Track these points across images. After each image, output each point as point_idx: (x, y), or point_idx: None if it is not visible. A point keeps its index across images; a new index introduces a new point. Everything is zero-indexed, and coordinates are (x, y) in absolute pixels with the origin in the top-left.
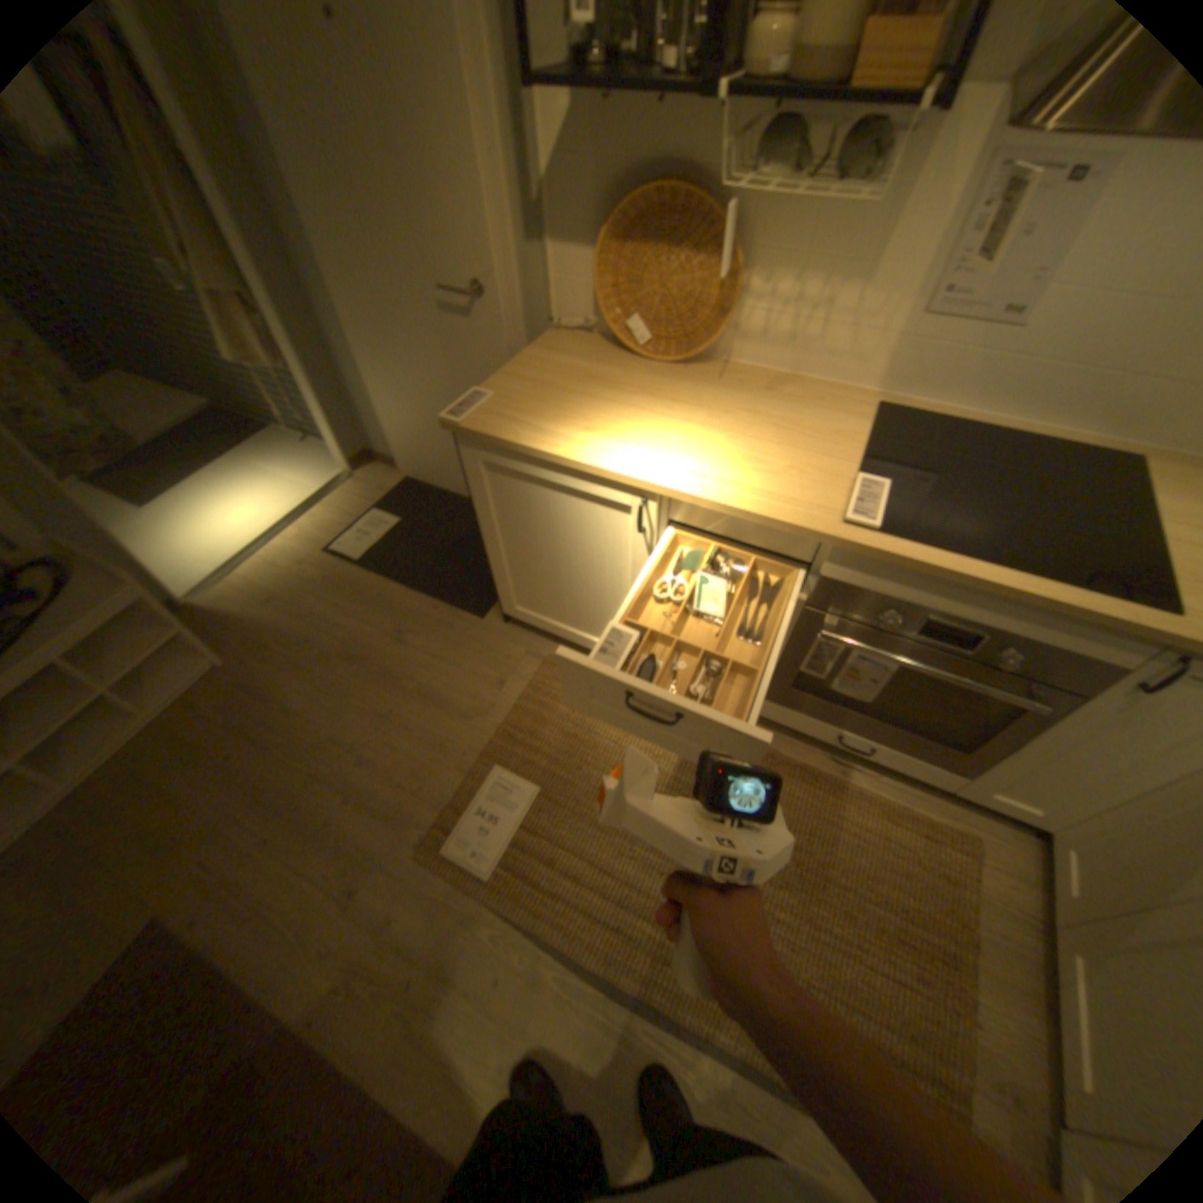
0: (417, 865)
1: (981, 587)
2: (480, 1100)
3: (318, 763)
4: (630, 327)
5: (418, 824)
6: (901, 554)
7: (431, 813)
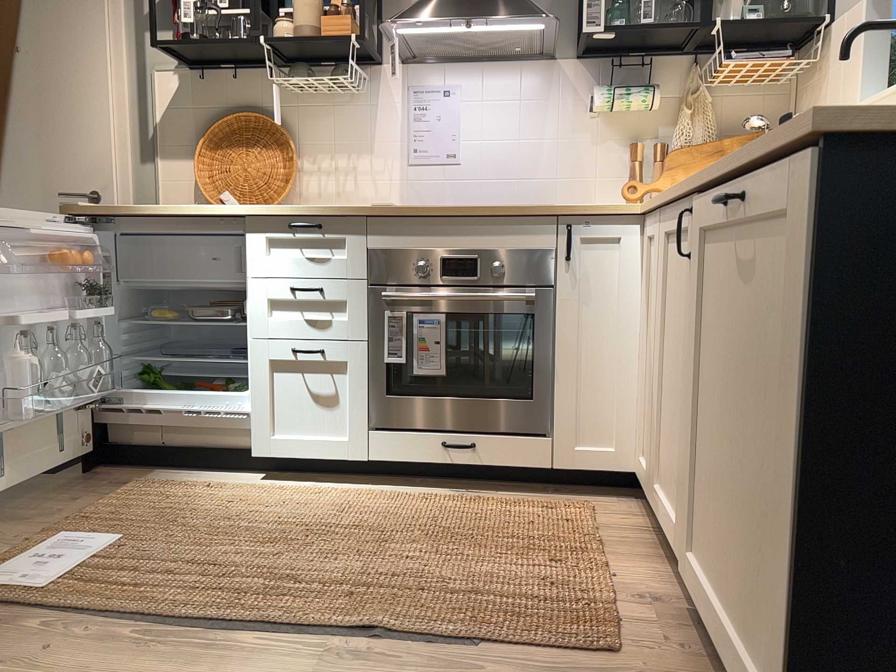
0: None
1: (455, 215)
2: None
3: None
4: (222, 200)
5: None
6: (404, 207)
7: None
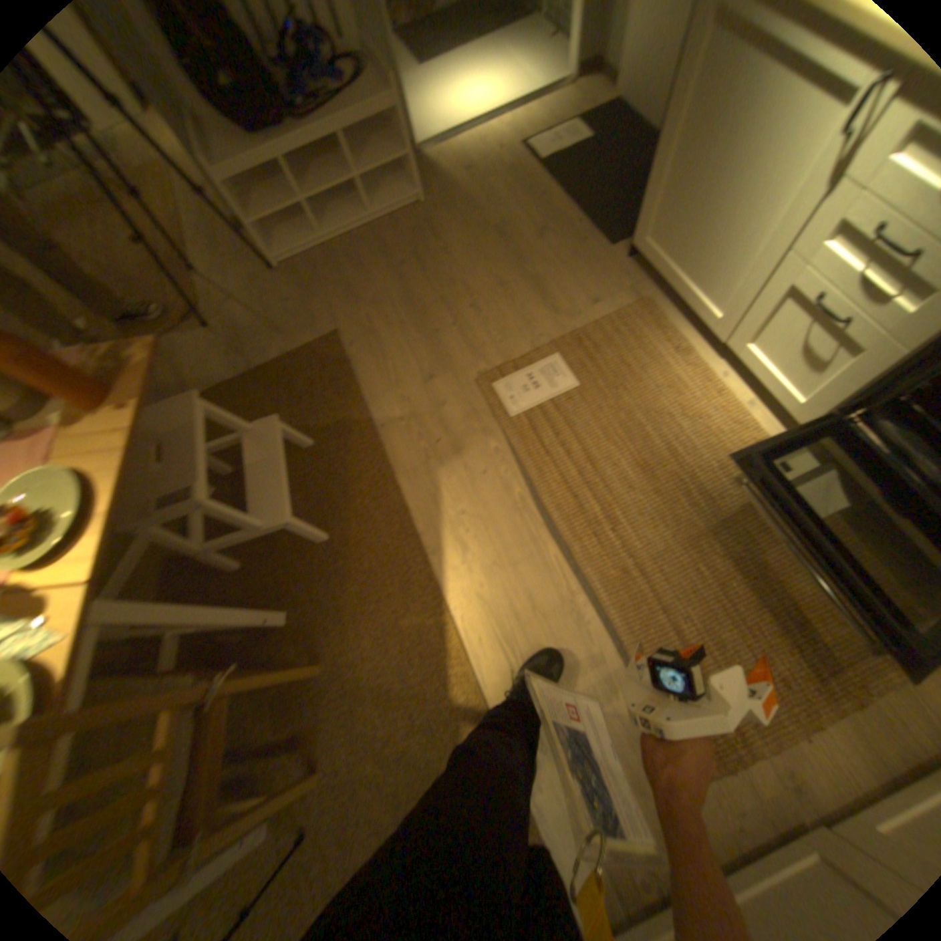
0: (474, 385)
1: None
2: (444, 518)
3: (449, 294)
4: None
5: (487, 362)
6: None
7: (499, 361)
